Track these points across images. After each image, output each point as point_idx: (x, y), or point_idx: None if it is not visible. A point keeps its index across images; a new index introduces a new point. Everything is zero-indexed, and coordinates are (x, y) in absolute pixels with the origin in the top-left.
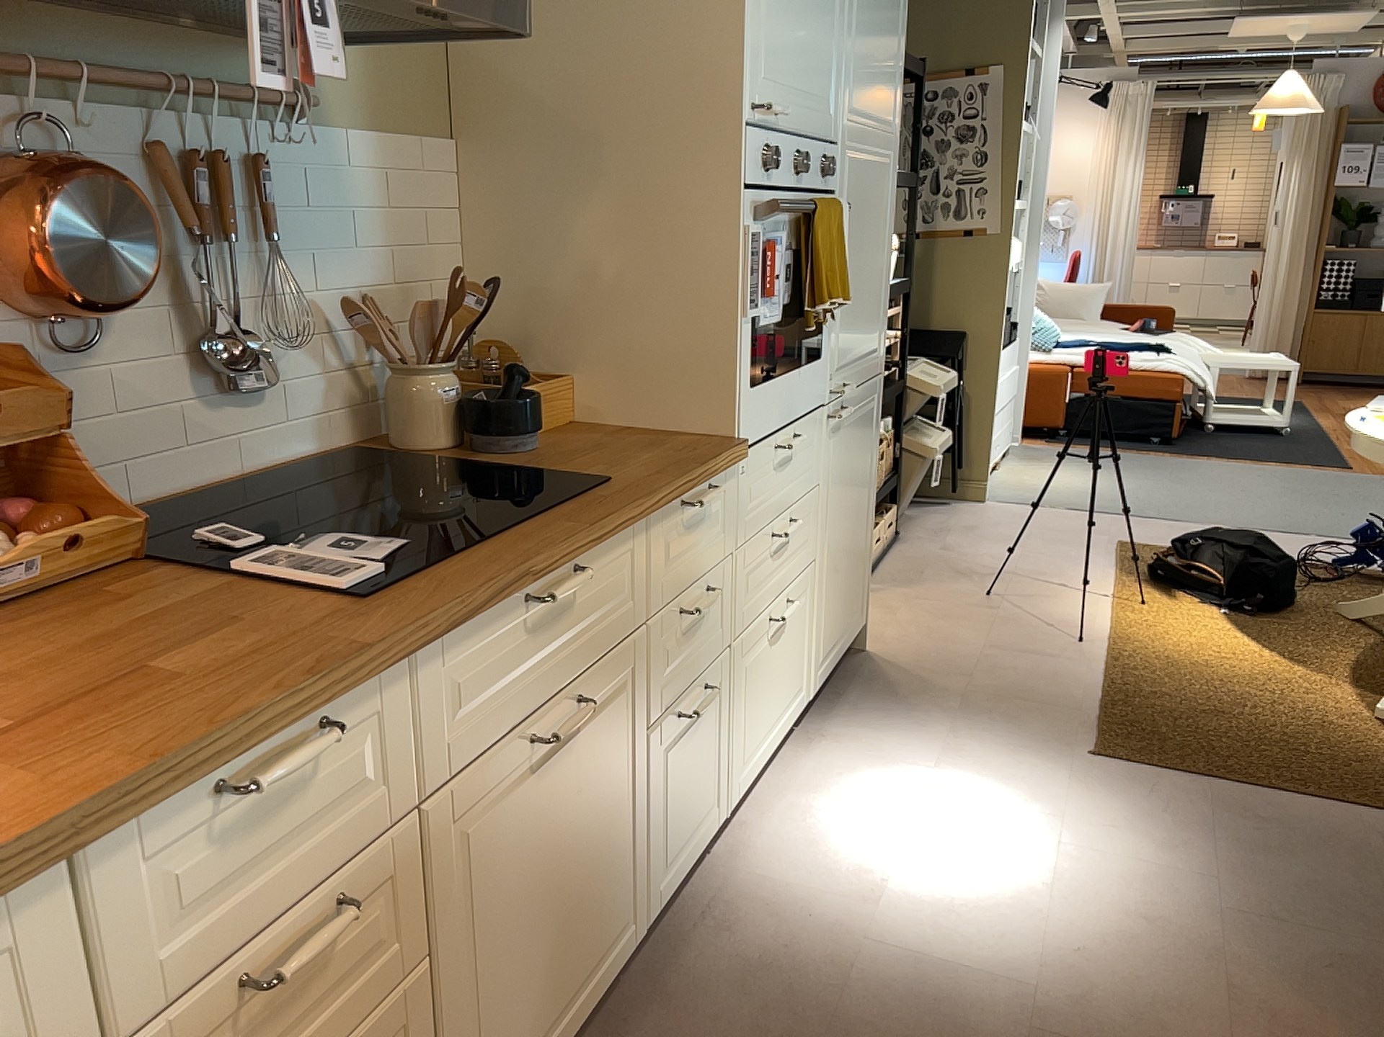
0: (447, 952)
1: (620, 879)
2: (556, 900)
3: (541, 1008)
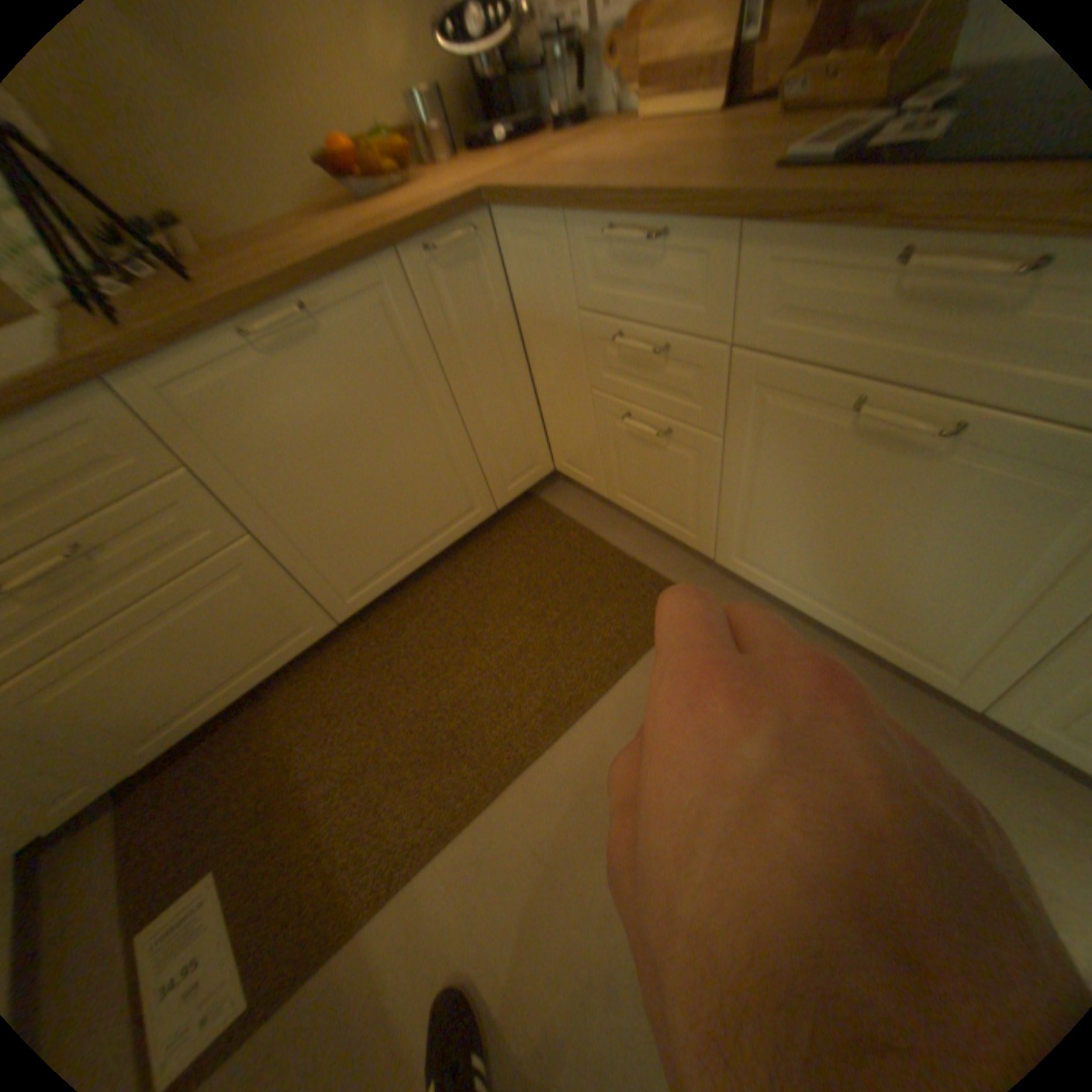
0: (737, 454)
1: (957, 636)
2: (852, 544)
3: (810, 579)
